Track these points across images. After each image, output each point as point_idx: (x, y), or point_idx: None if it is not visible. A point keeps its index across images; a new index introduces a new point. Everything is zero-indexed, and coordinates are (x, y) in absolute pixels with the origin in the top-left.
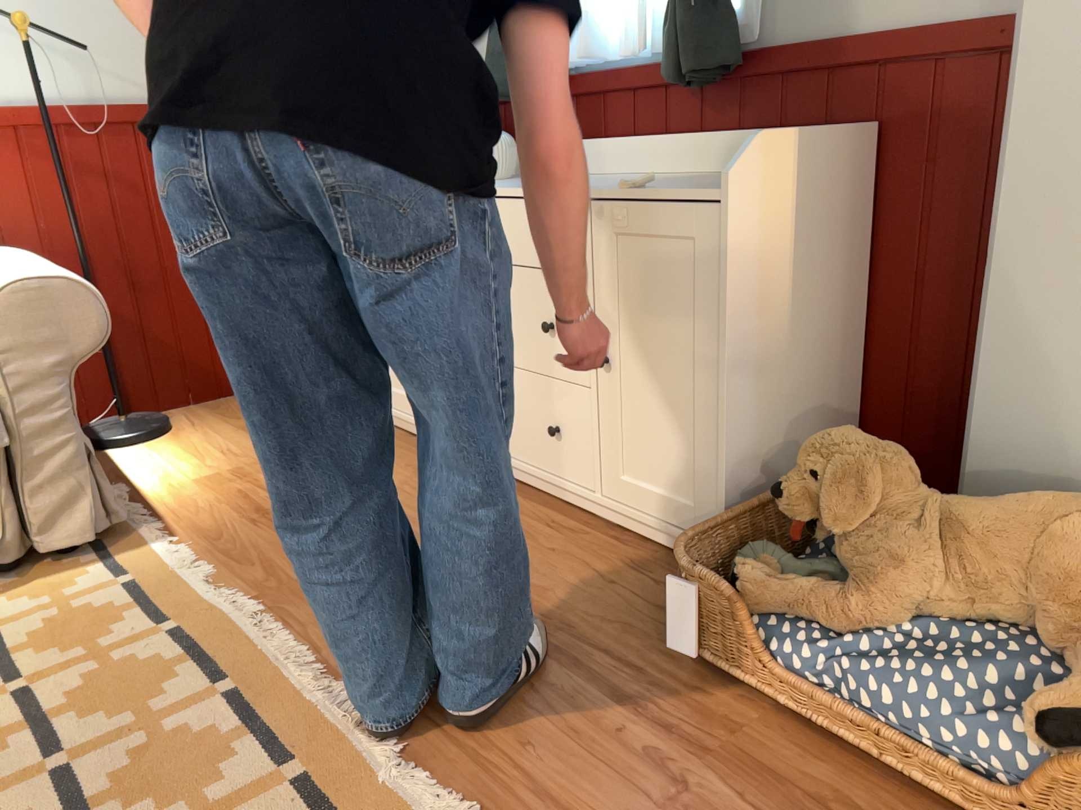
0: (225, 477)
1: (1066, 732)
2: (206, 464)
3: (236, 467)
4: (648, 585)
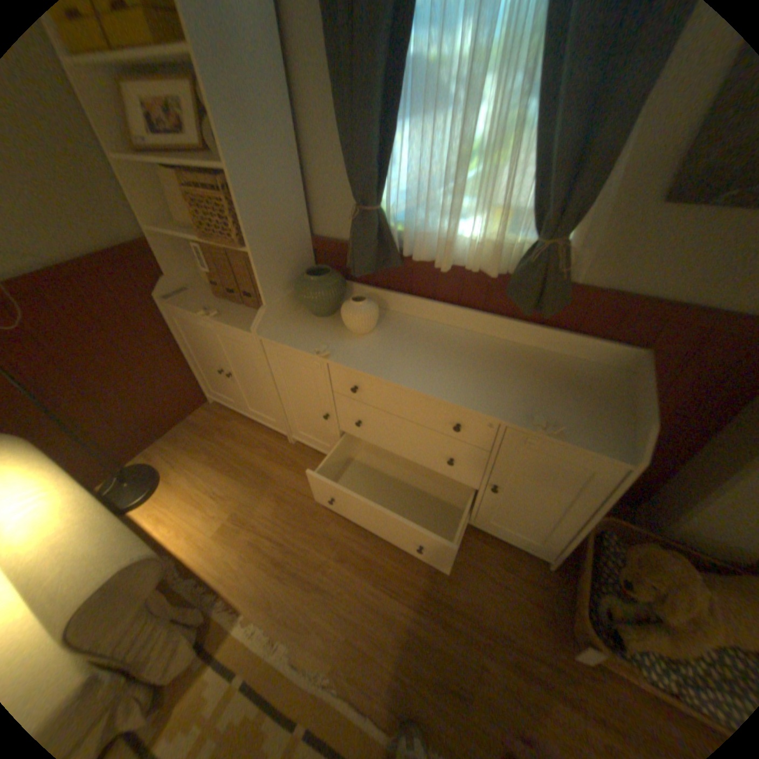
0: (230, 528)
1: None
2: (207, 515)
3: (230, 515)
4: (522, 585)
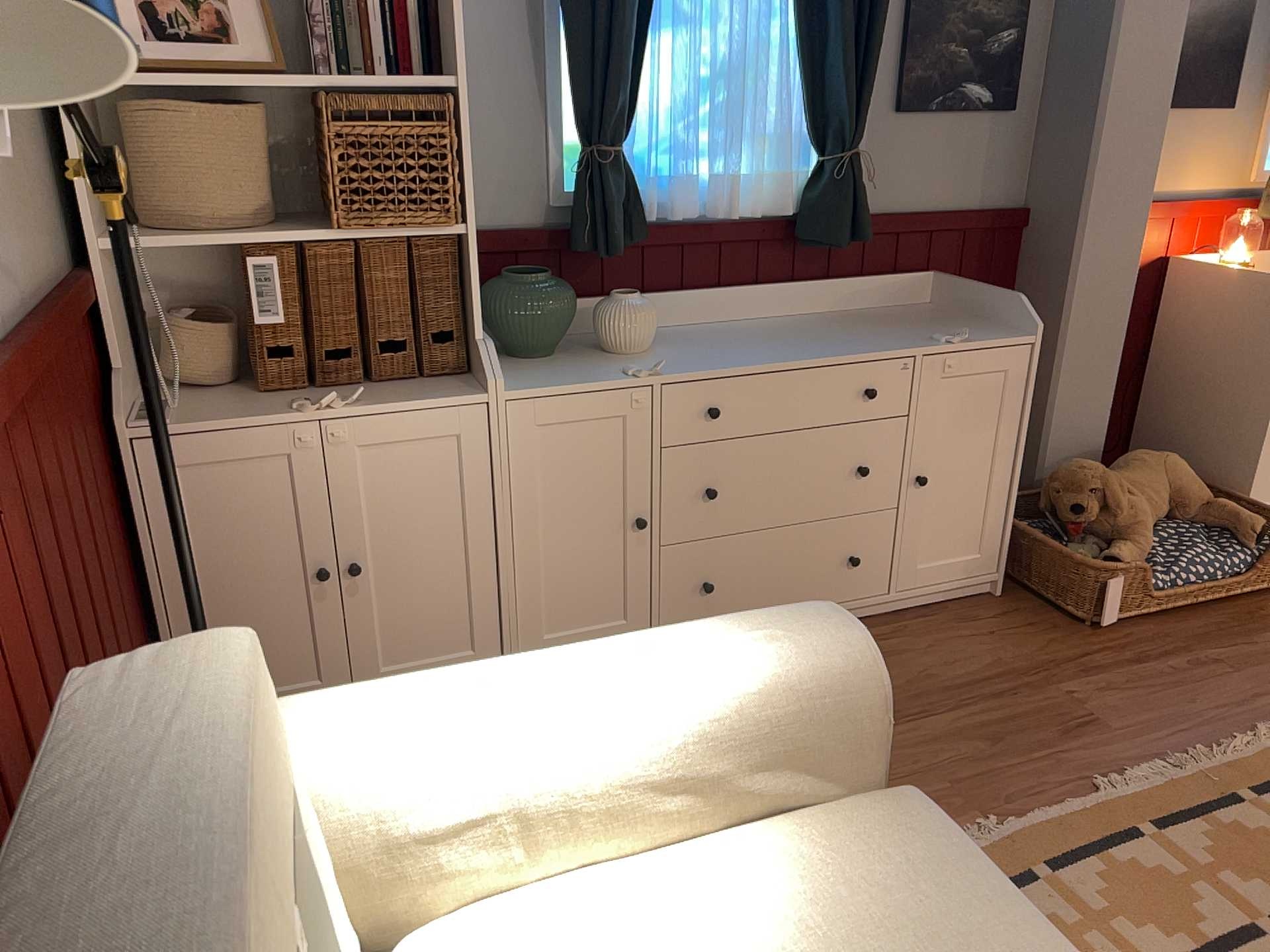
0: None
1: (1263, 536)
2: None
3: None
4: (998, 621)
